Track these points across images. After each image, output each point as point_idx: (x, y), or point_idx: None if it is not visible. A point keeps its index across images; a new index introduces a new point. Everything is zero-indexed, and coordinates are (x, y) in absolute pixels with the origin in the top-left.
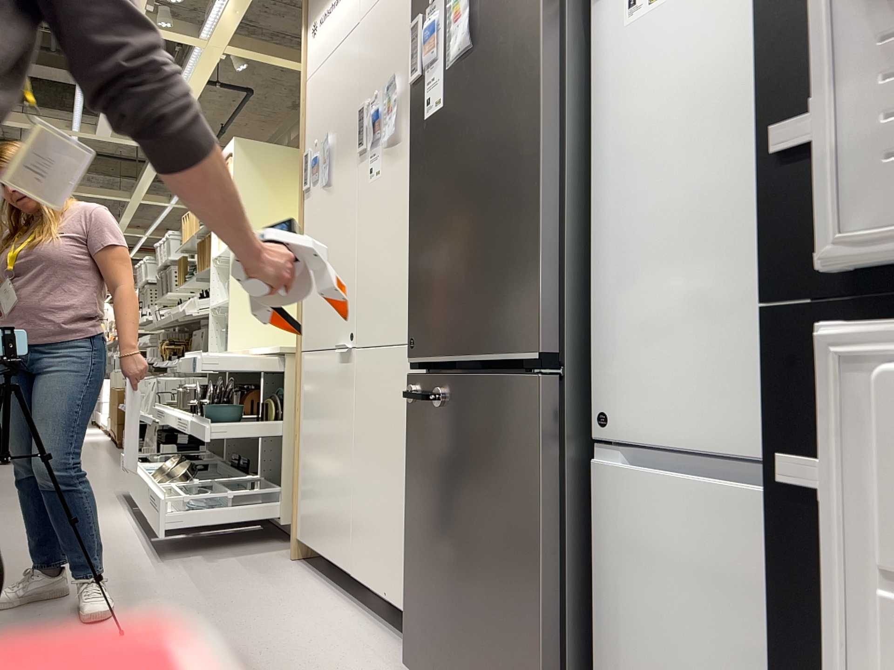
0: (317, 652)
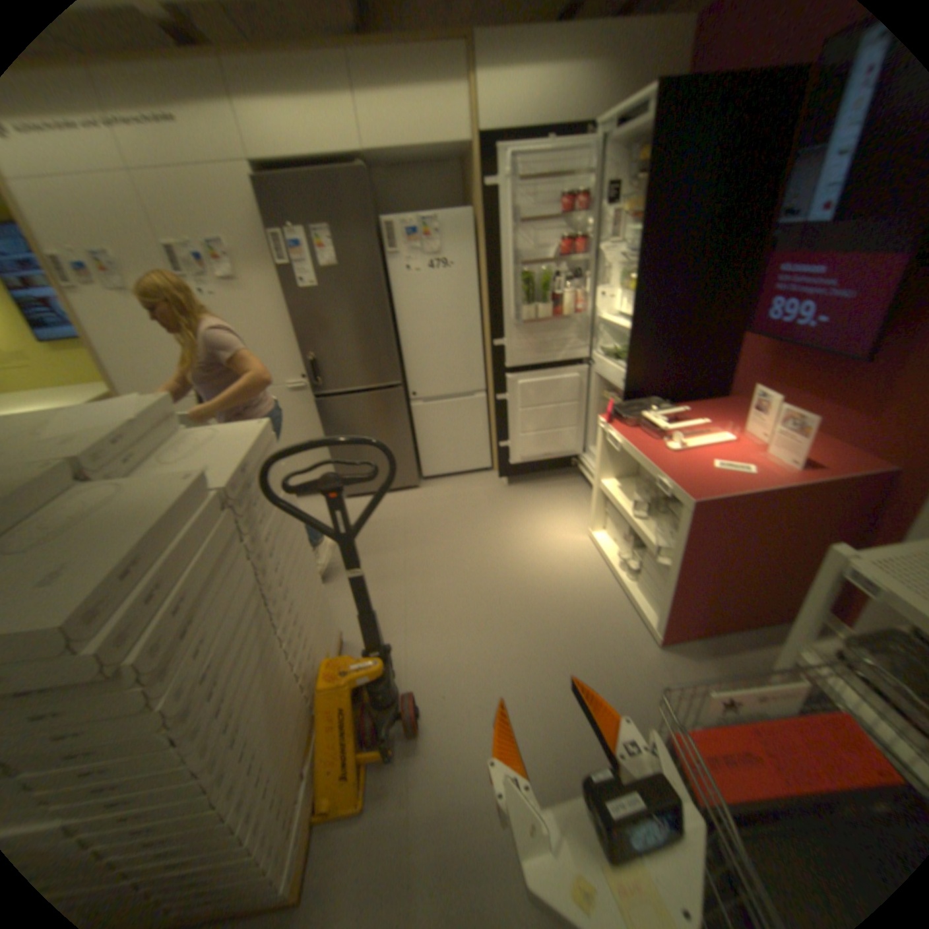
0: None
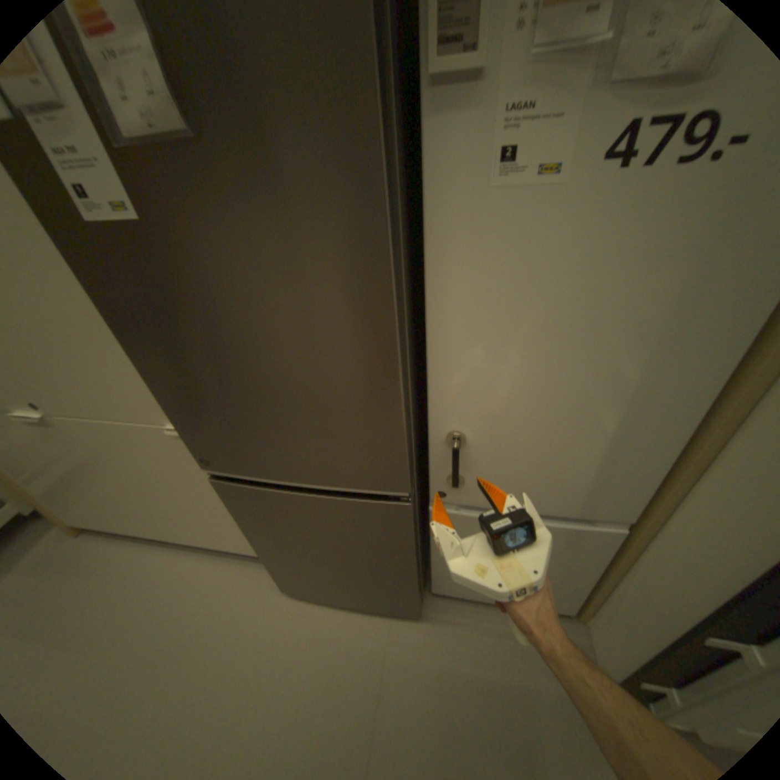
0: (206, 617)
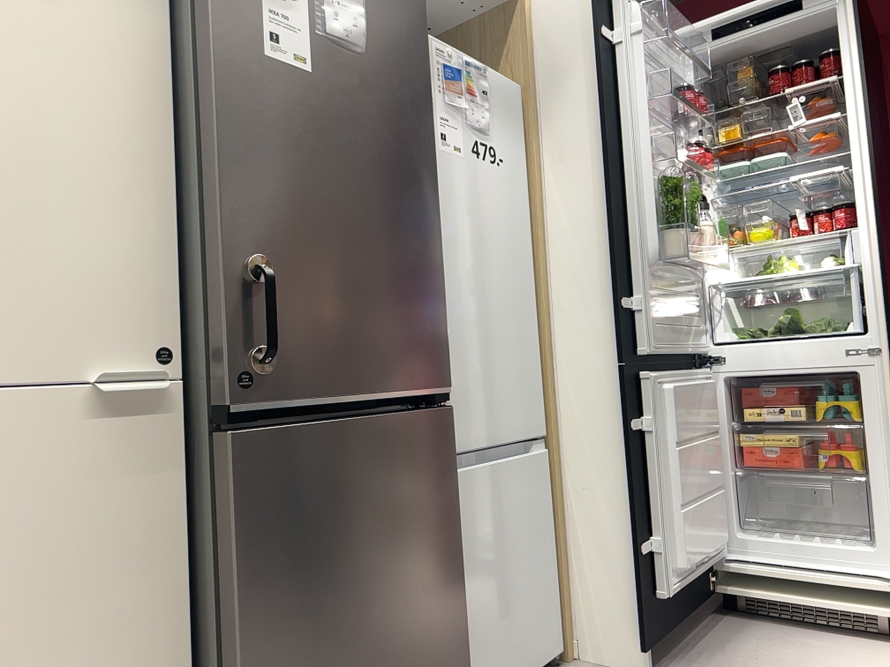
0: None
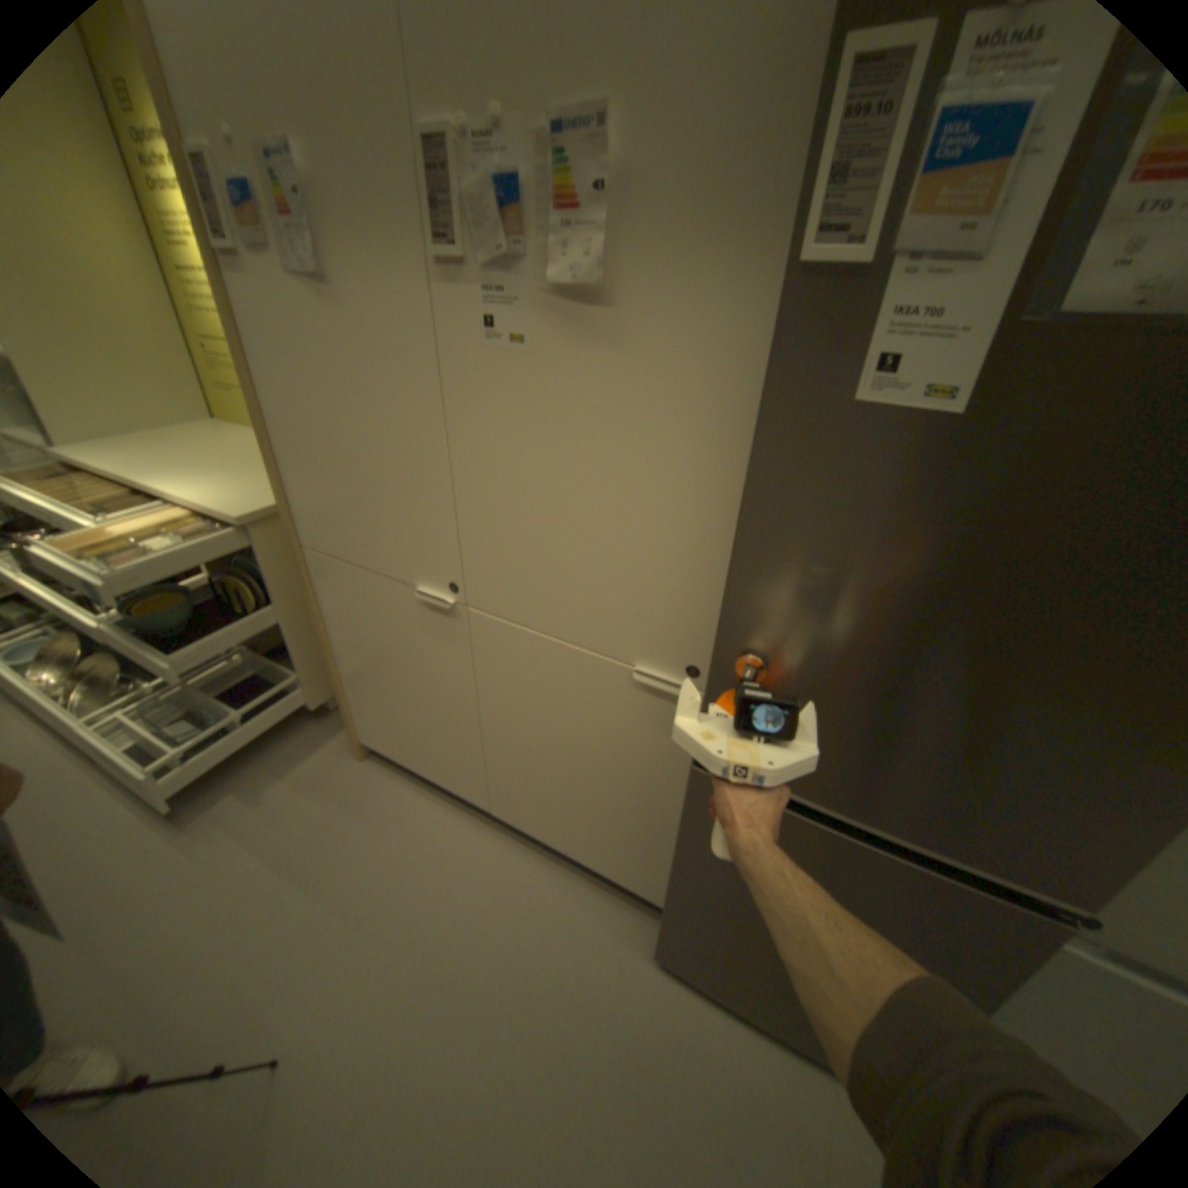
0: (534, 952)
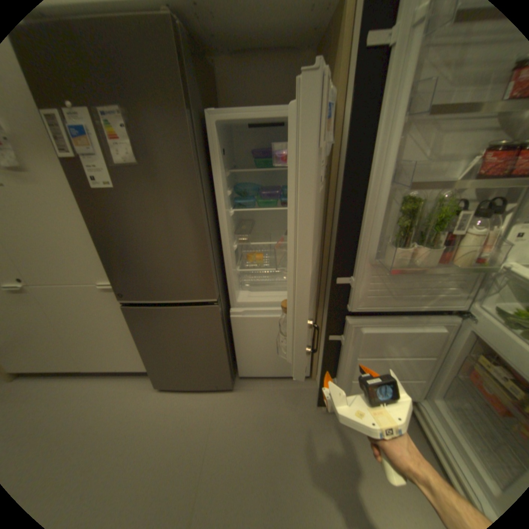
0: (105, 409)
